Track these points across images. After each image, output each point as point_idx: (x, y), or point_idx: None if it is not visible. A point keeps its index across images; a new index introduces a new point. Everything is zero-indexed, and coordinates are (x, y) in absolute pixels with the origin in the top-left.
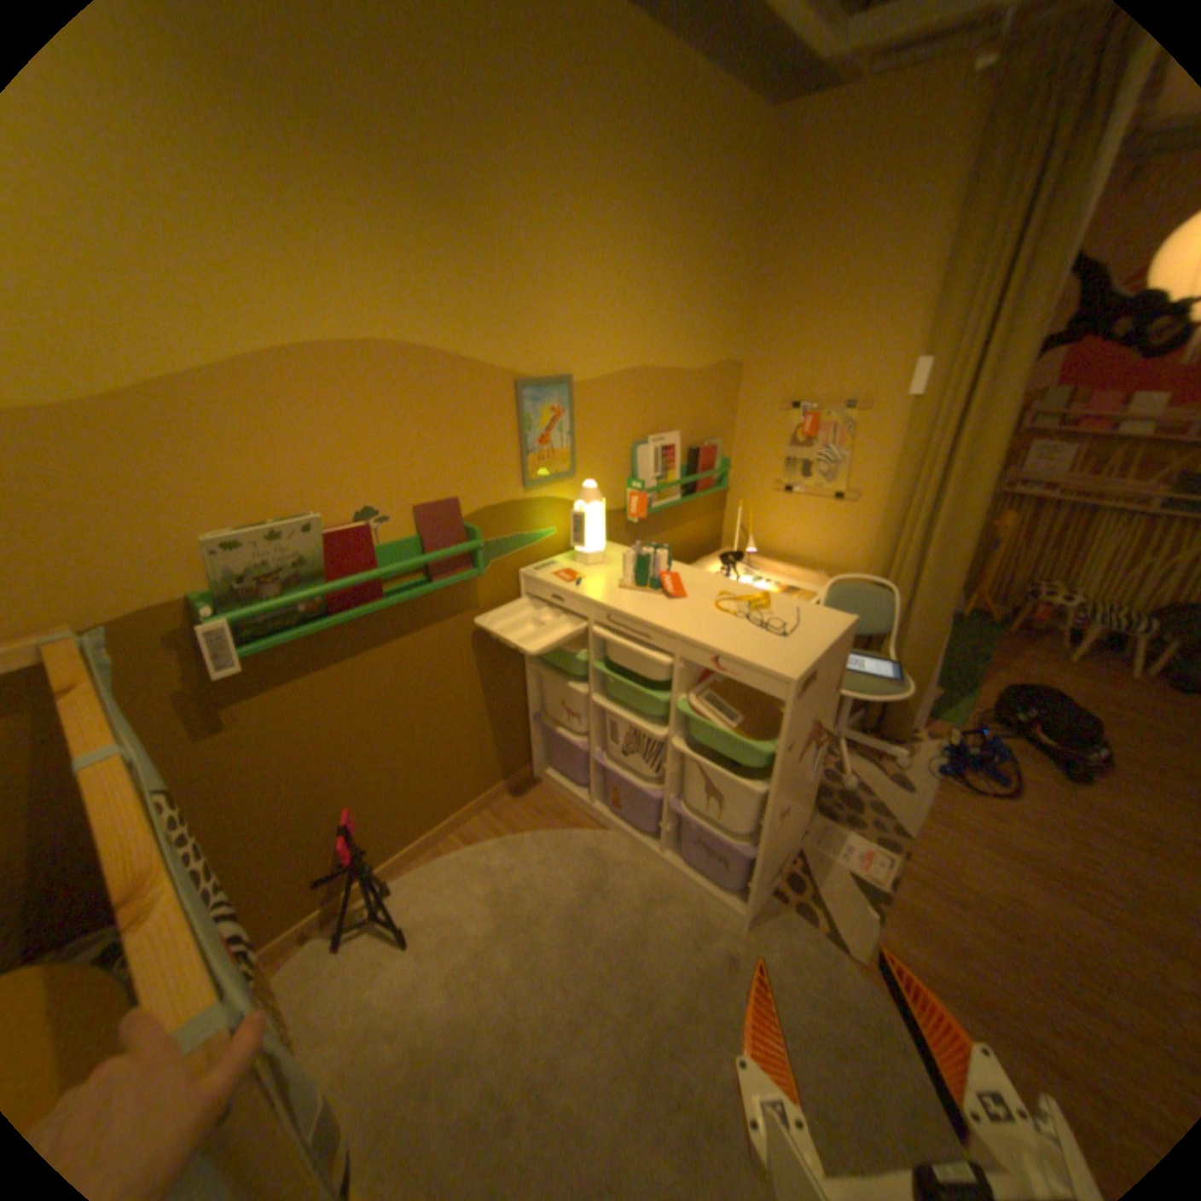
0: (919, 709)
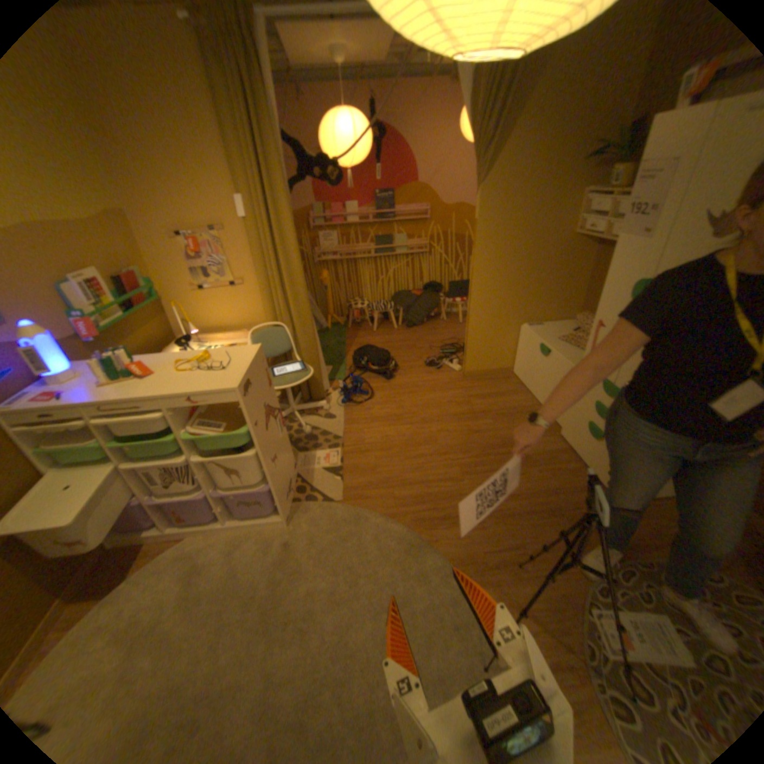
0: (321, 379)
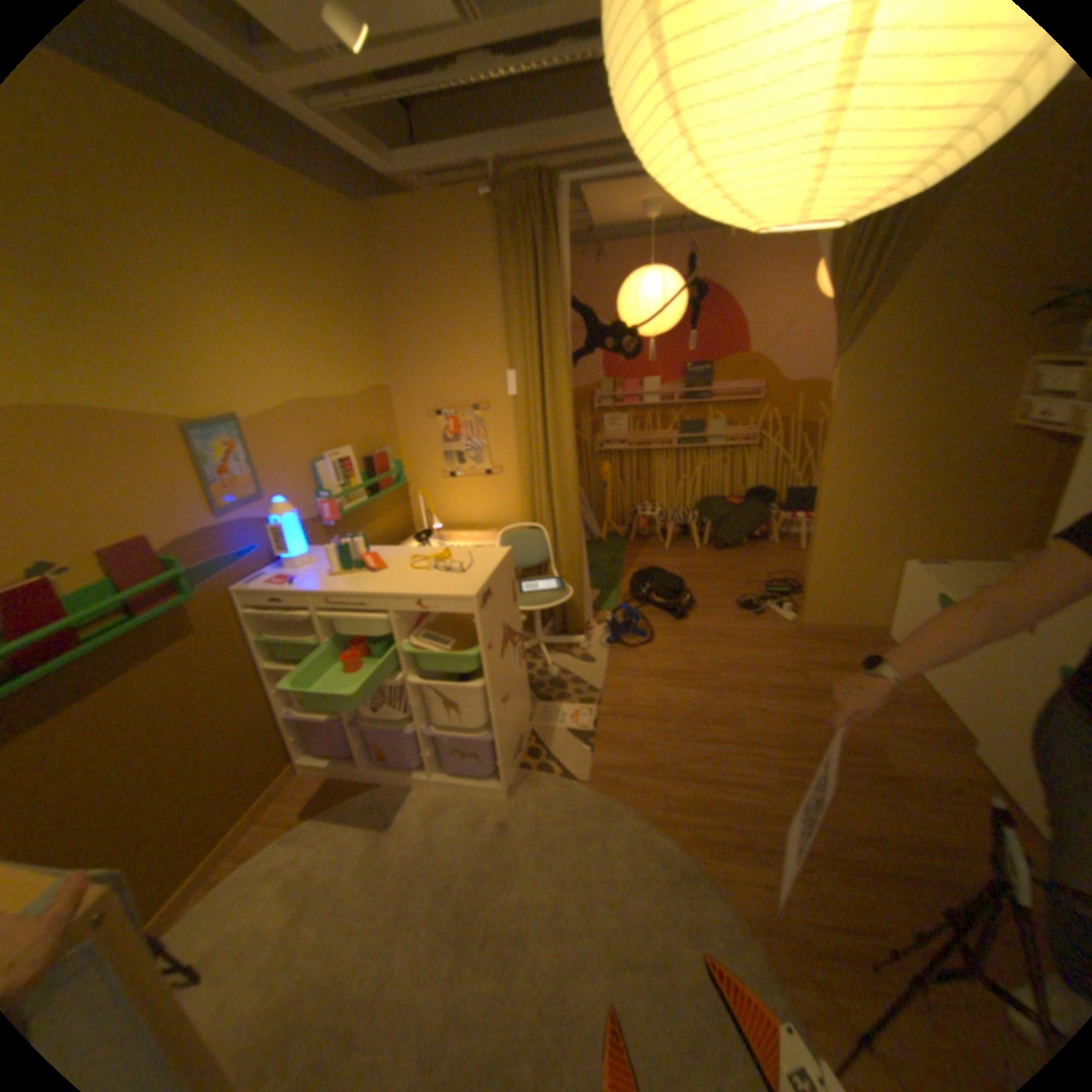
0: (584, 606)
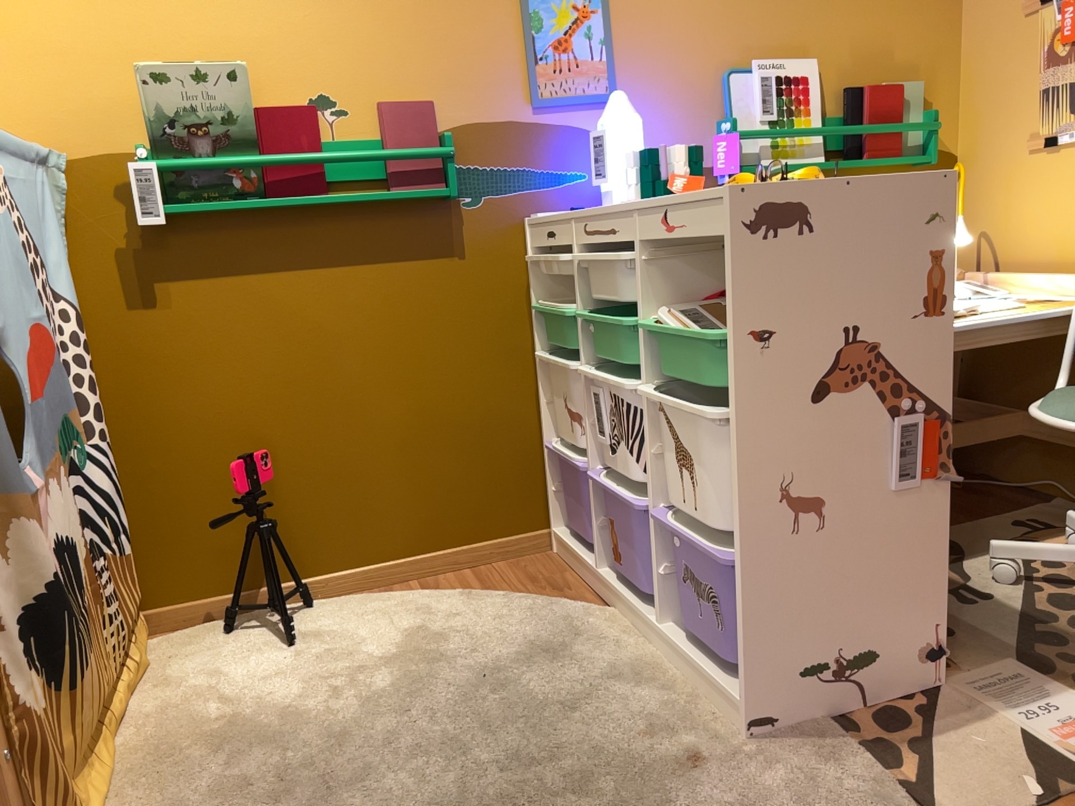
0: None
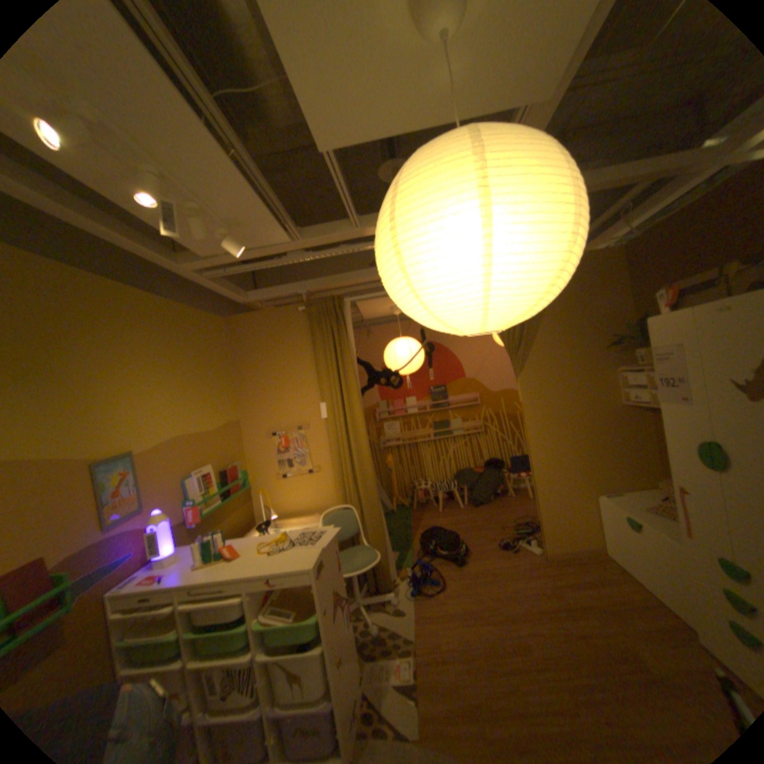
0: (389, 567)
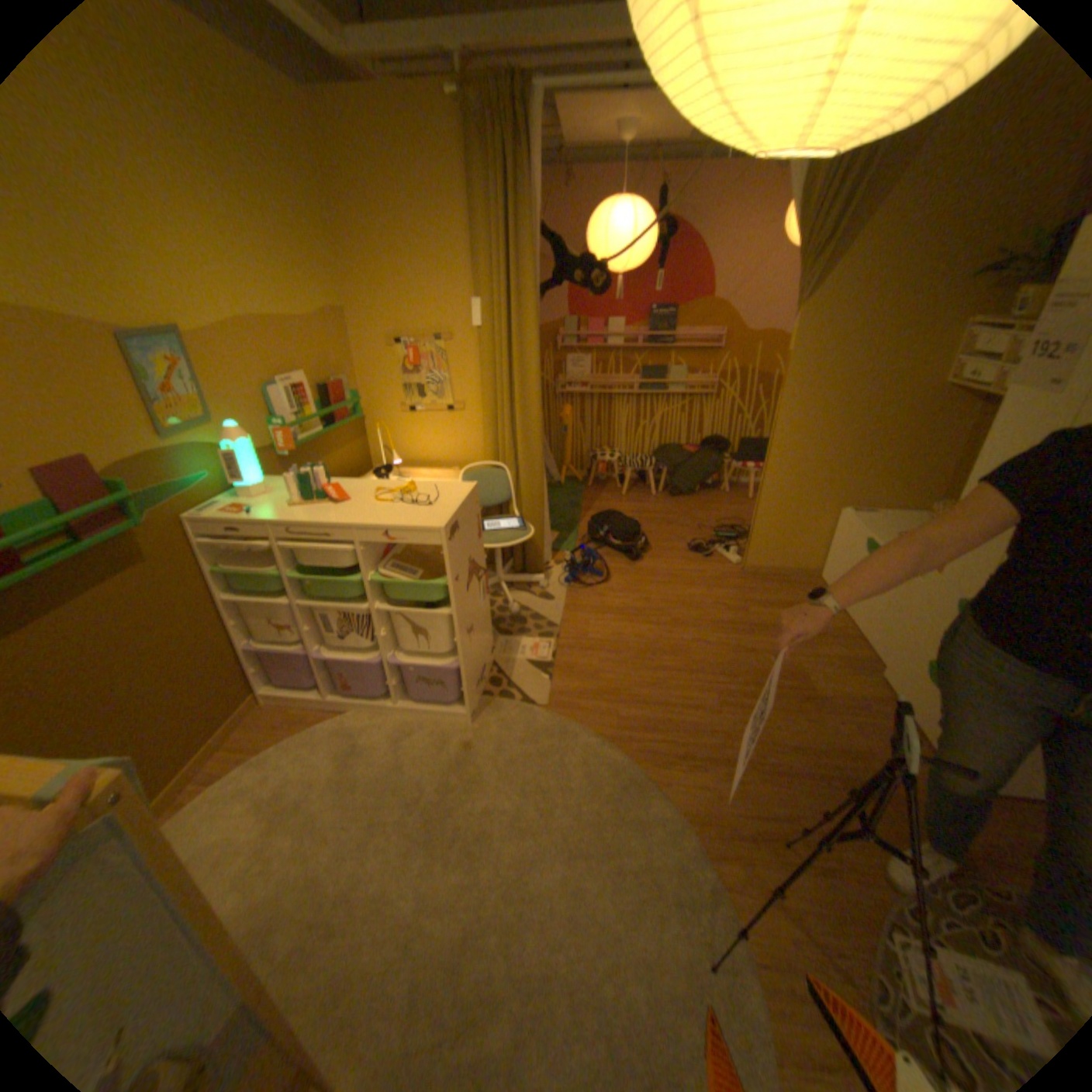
0: (543, 546)
